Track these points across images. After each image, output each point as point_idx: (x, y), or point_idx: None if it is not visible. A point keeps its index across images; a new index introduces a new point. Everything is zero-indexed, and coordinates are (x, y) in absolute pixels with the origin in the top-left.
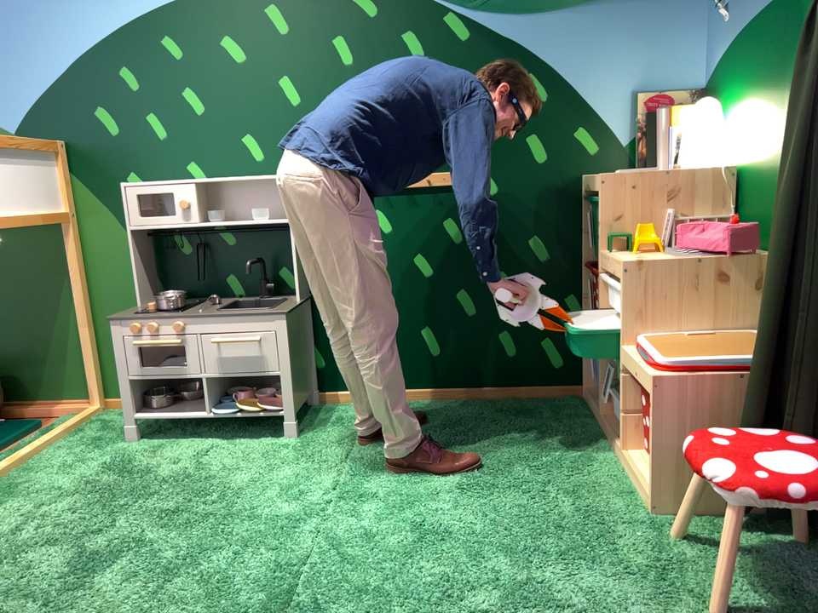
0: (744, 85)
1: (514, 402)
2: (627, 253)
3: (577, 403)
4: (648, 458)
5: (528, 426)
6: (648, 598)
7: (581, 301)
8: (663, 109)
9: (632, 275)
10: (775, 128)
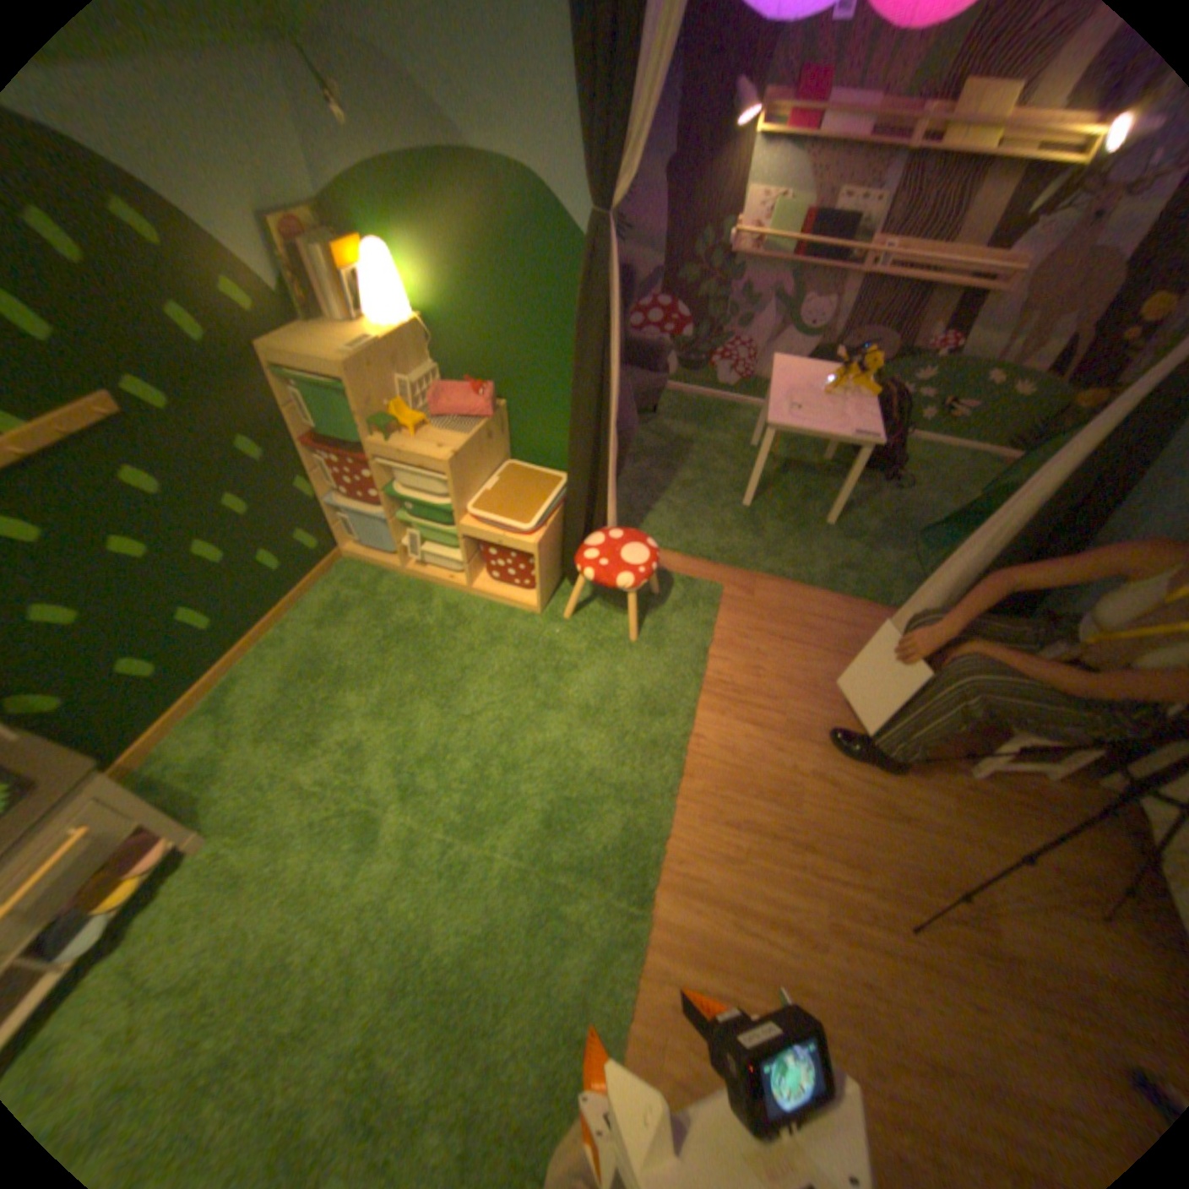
0: (409, 230)
1: (307, 605)
2: (402, 438)
3: (355, 567)
4: (519, 587)
5: (366, 617)
6: (610, 660)
7: (310, 480)
8: (298, 238)
9: (455, 469)
10: (475, 293)
